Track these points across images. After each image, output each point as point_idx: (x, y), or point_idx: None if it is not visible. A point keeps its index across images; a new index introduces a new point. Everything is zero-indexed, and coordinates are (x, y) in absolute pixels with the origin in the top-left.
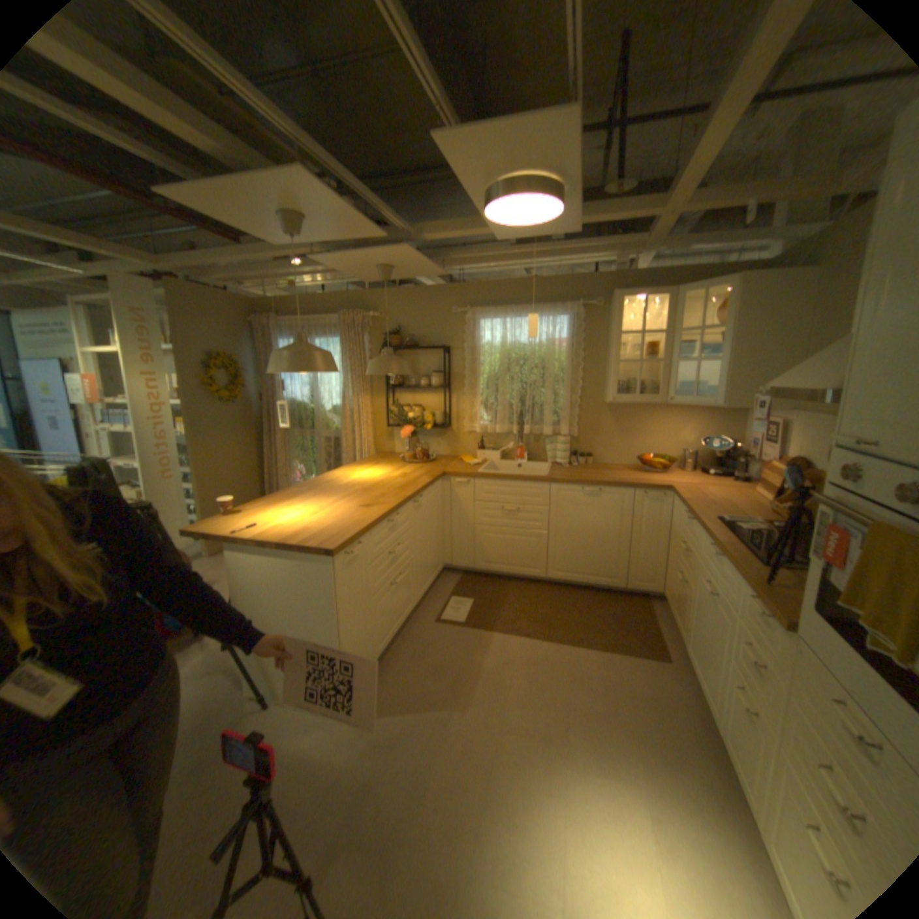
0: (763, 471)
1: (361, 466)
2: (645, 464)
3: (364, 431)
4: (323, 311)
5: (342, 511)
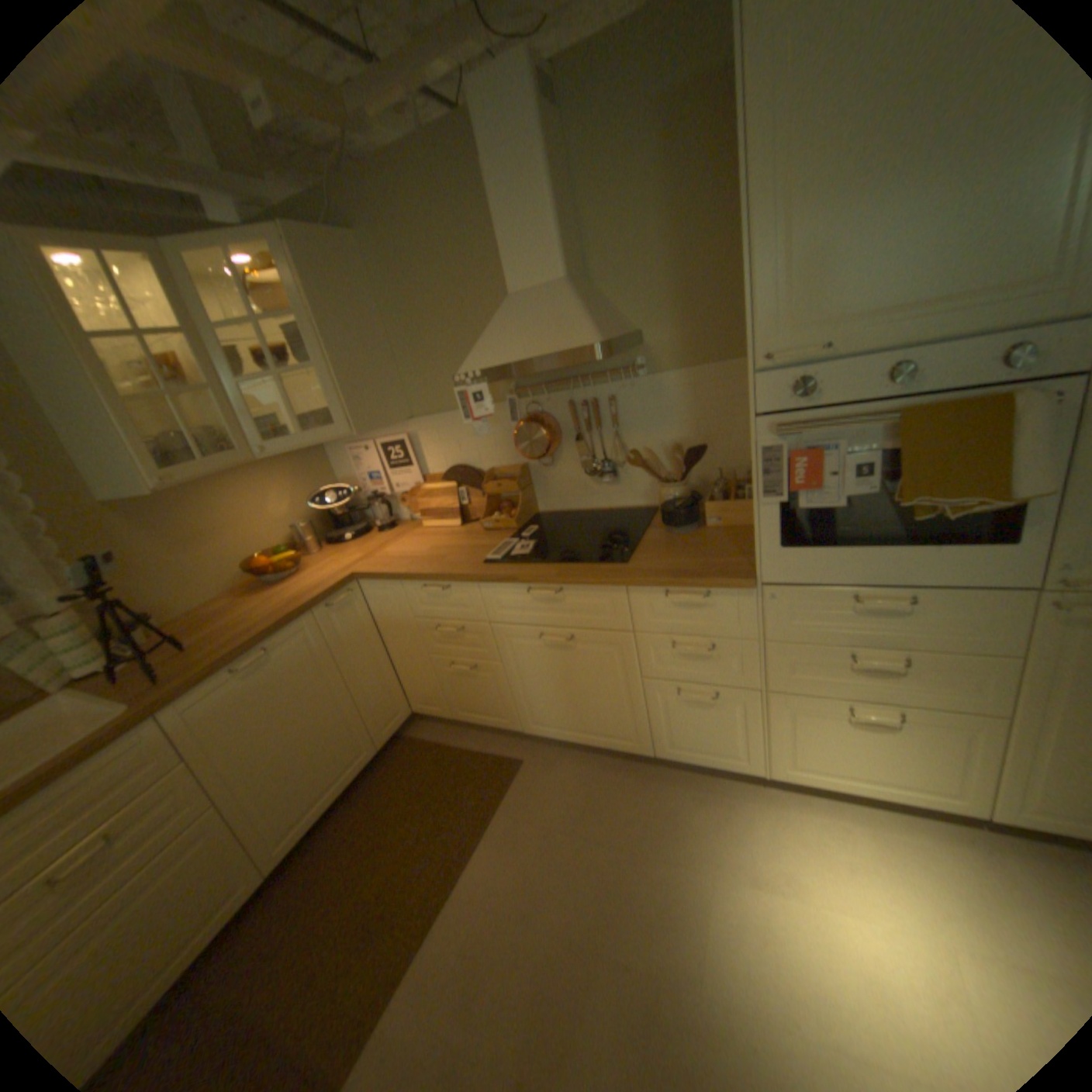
0: (397, 505)
1: None
2: (260, 575)
3: None
4: None
5: None
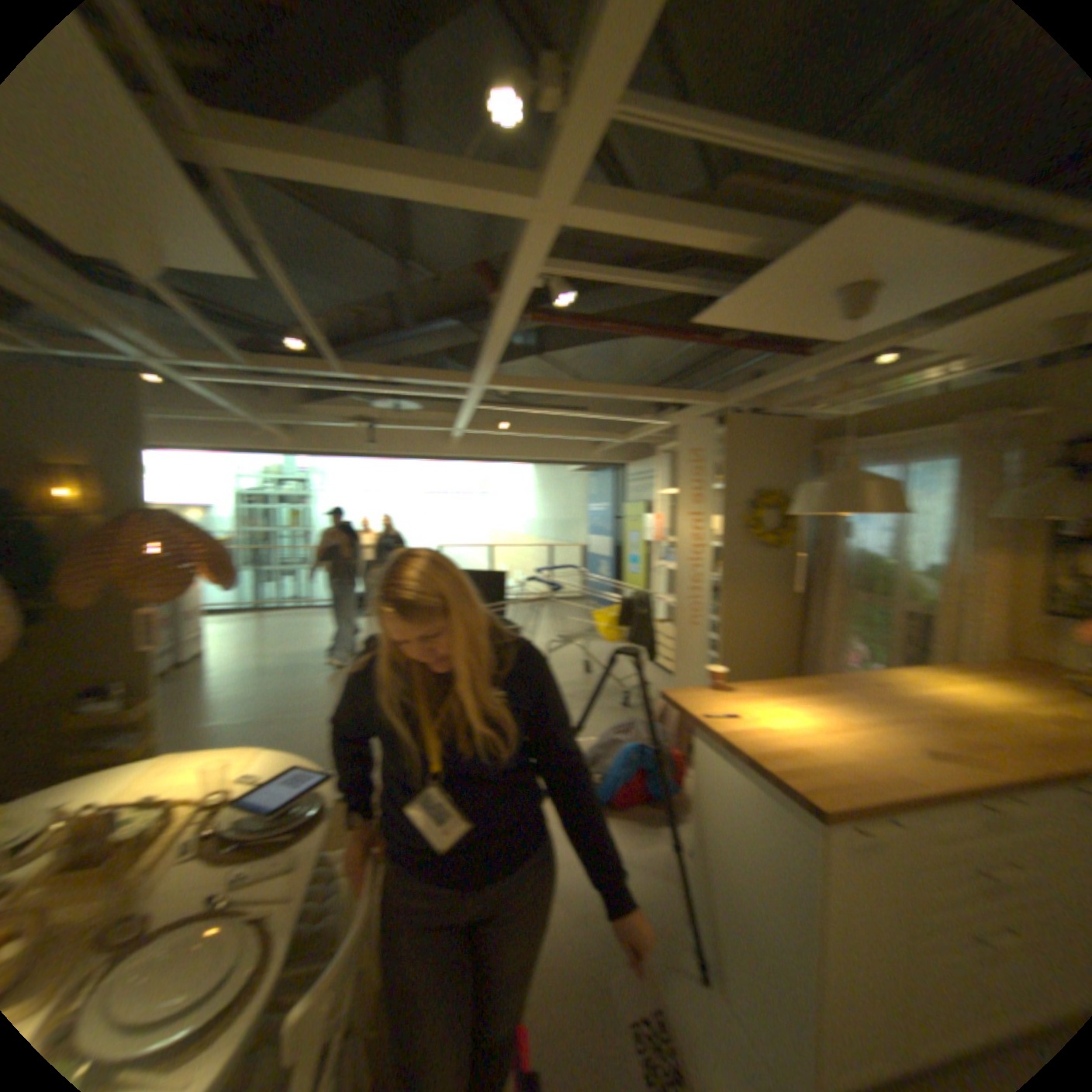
0: None
1: (966, 673)
2: None
3: (989, 612)
4: (934, 419)
5: (886, 748)
